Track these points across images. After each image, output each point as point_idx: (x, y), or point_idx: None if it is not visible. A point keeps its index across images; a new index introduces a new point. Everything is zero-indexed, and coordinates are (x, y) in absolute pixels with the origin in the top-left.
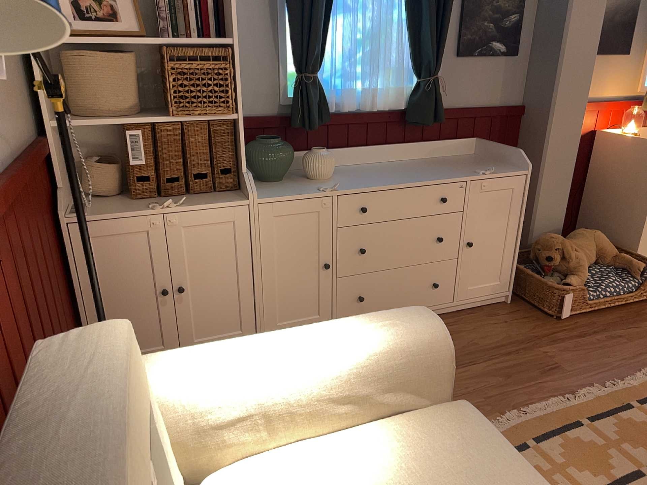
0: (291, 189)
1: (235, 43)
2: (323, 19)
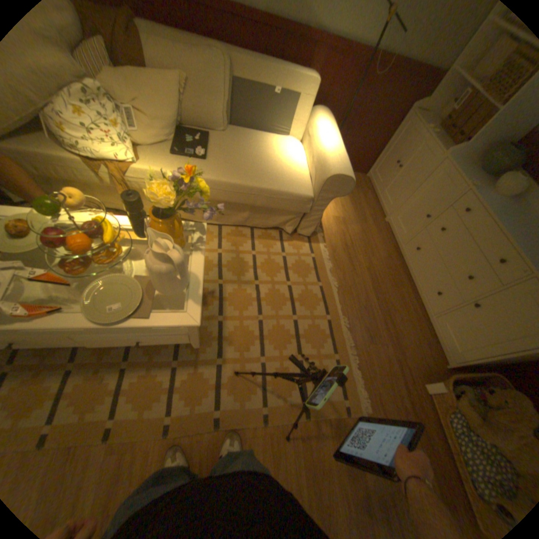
0: (470, 173)
1: None
2: None
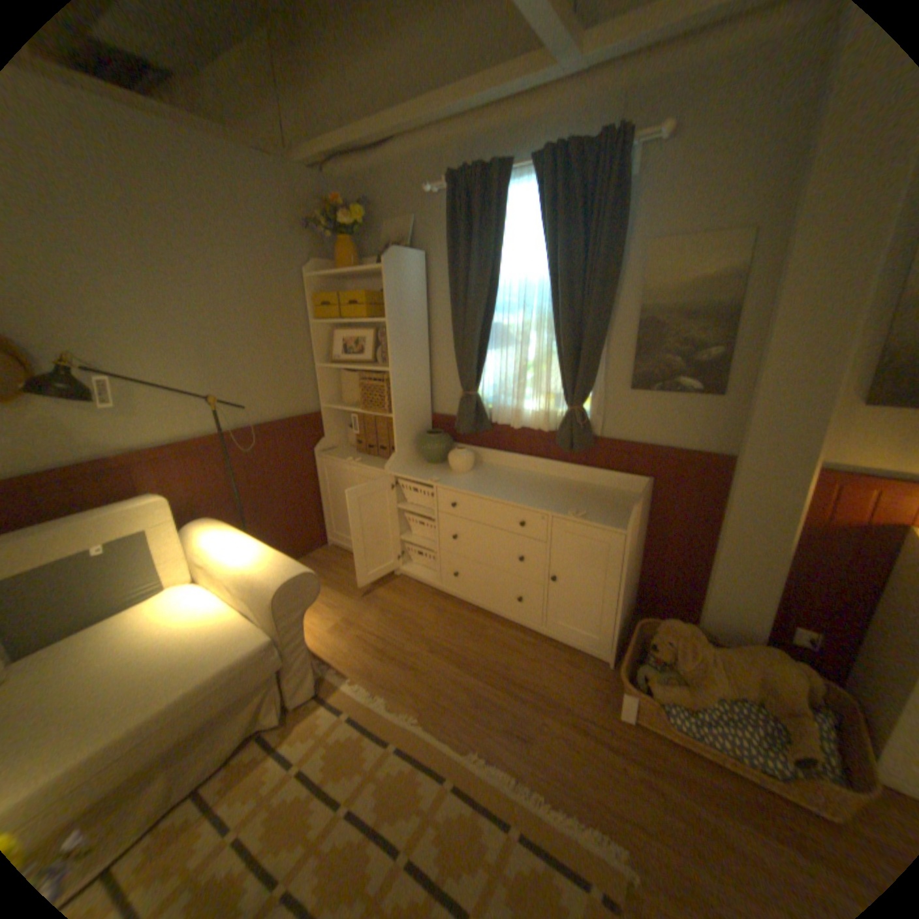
0: (422, 472)
1: (396, 370)
2: (474, 352)
